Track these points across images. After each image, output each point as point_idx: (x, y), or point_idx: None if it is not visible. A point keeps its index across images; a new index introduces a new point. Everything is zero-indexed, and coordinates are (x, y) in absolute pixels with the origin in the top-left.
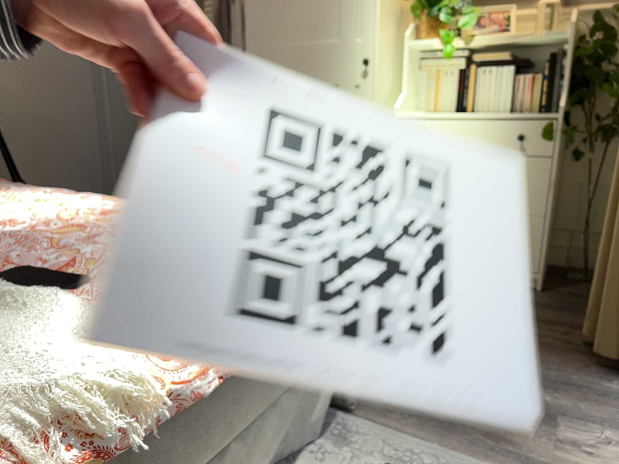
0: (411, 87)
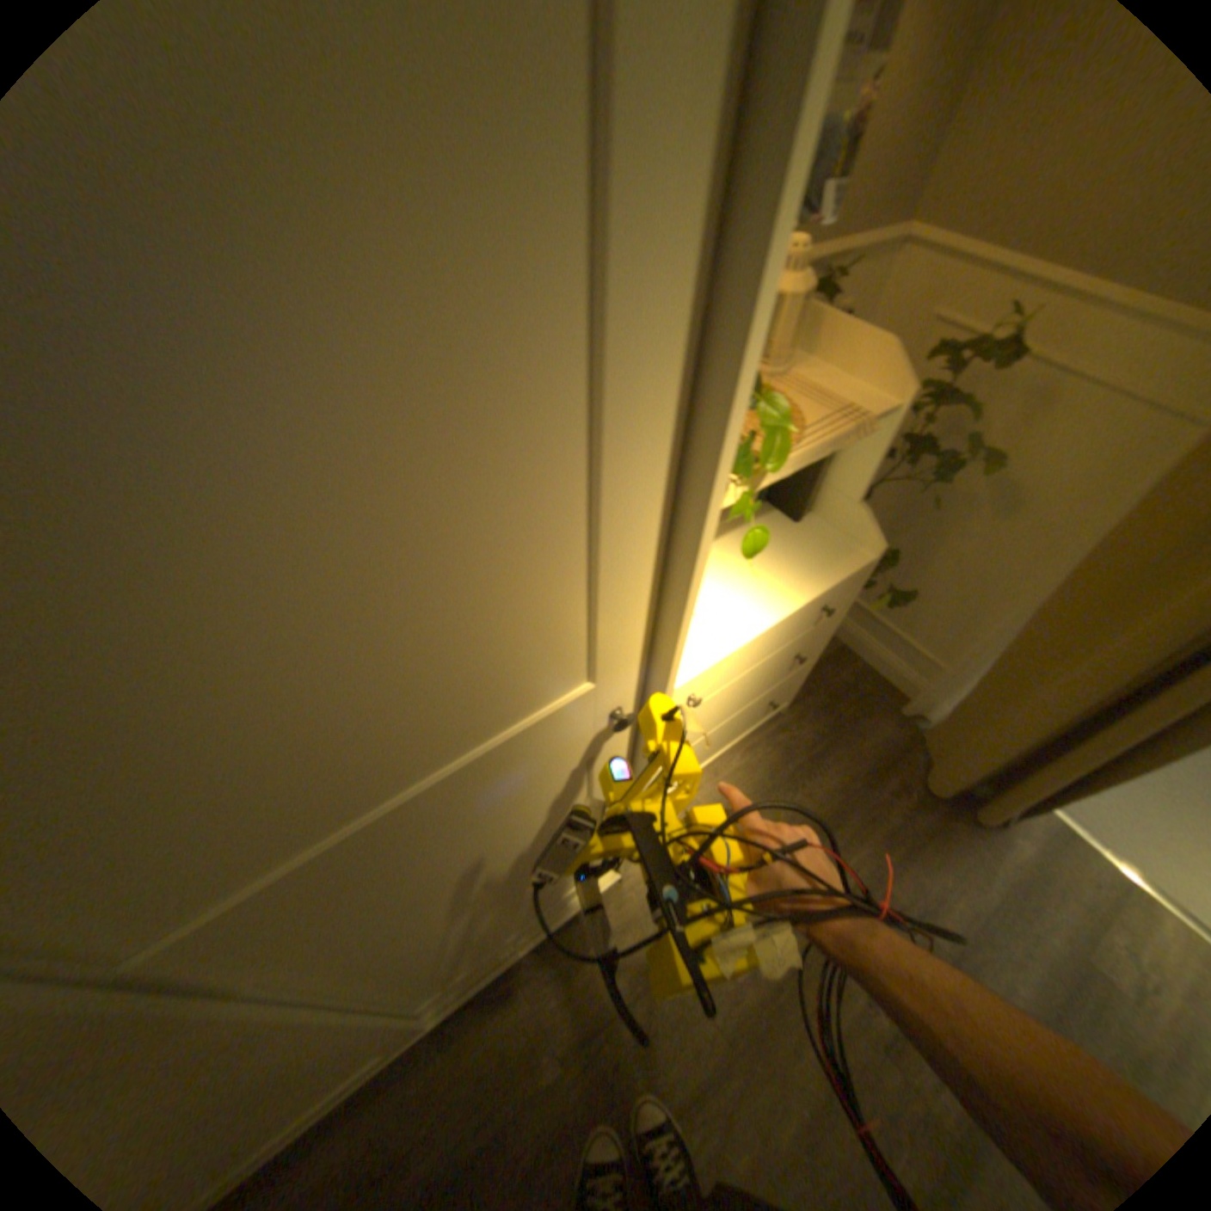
0: None
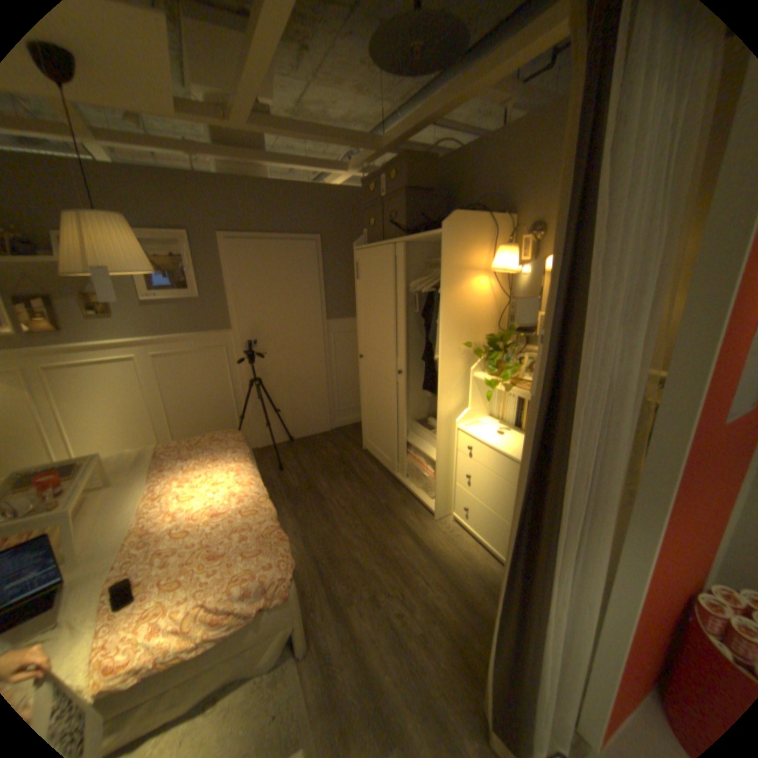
0: (480, 400)
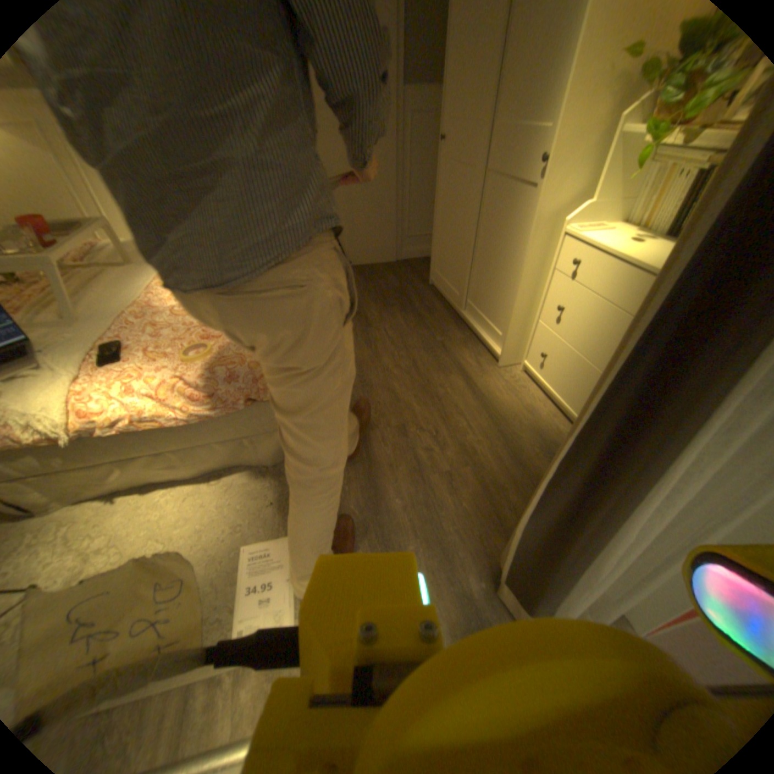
0: (619, 187)
